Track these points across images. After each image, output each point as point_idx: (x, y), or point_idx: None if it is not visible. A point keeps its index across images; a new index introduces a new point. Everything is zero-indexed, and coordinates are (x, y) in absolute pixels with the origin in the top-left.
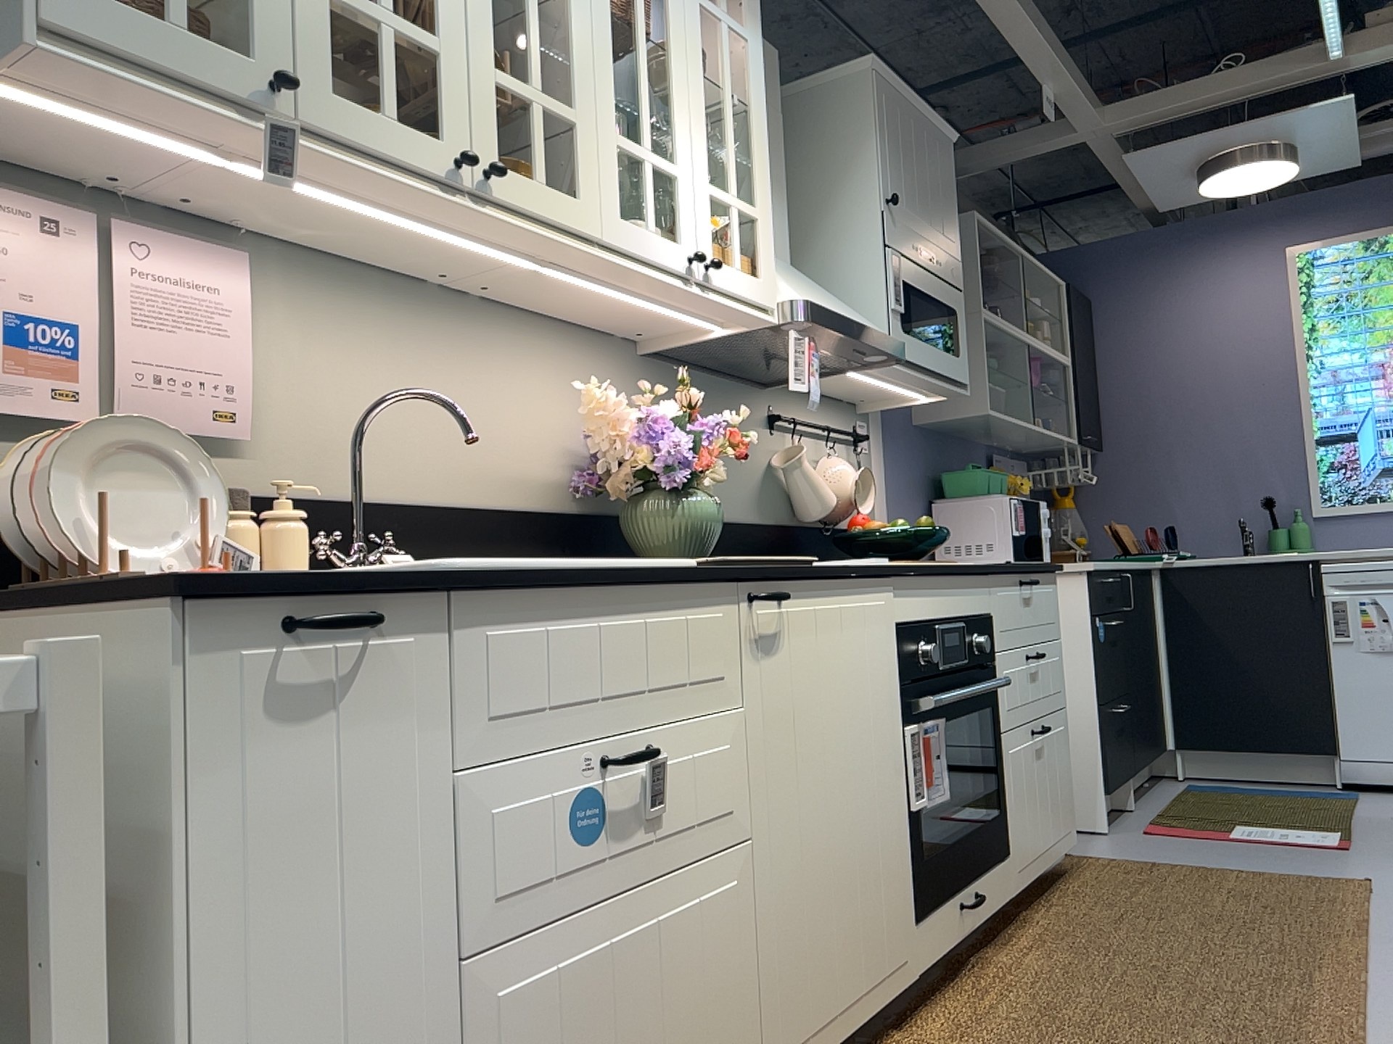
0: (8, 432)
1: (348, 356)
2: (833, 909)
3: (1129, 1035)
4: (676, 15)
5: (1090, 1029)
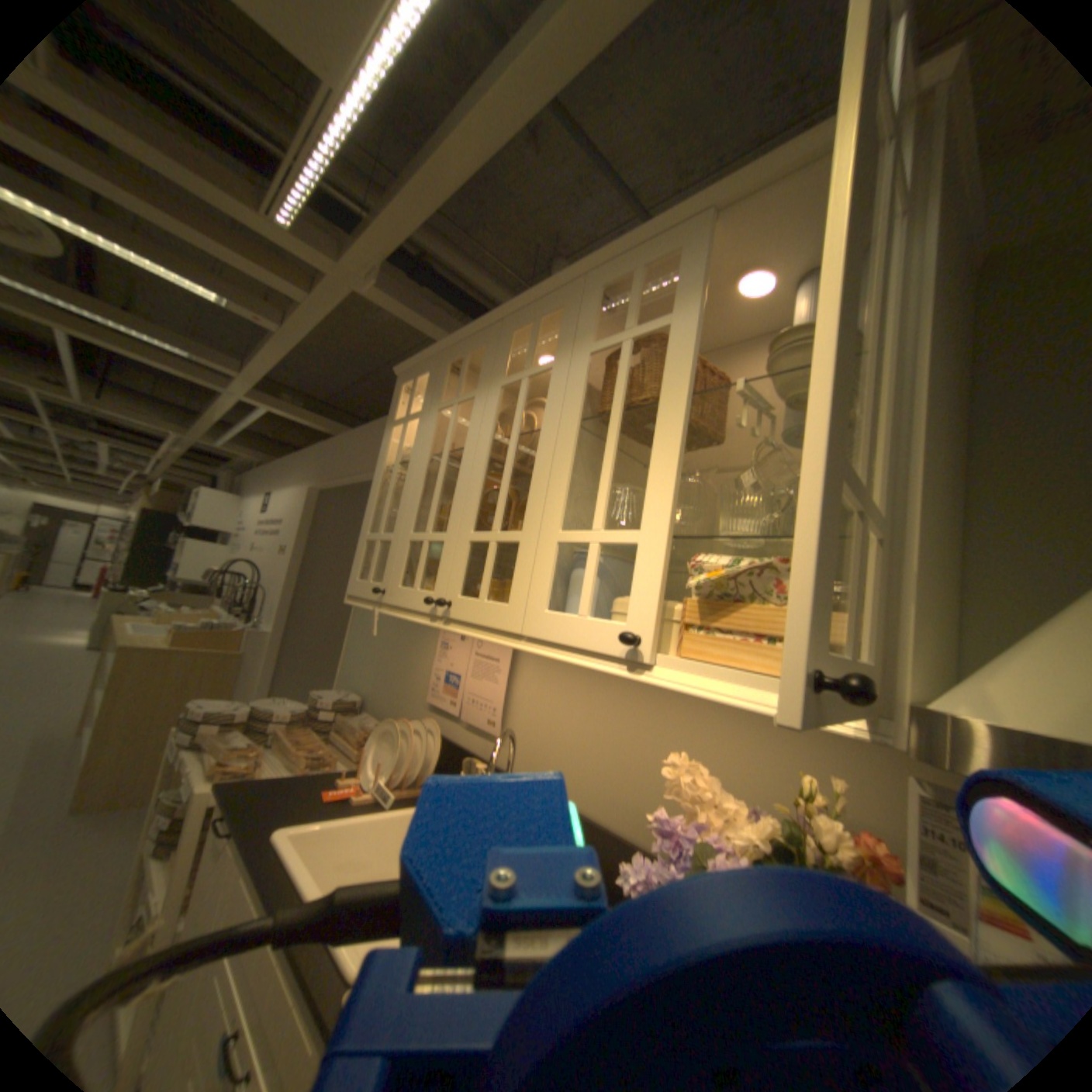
0: (446, 715)
1: (560, 698)
2: None
3: None
4: (679, 351)
5: None
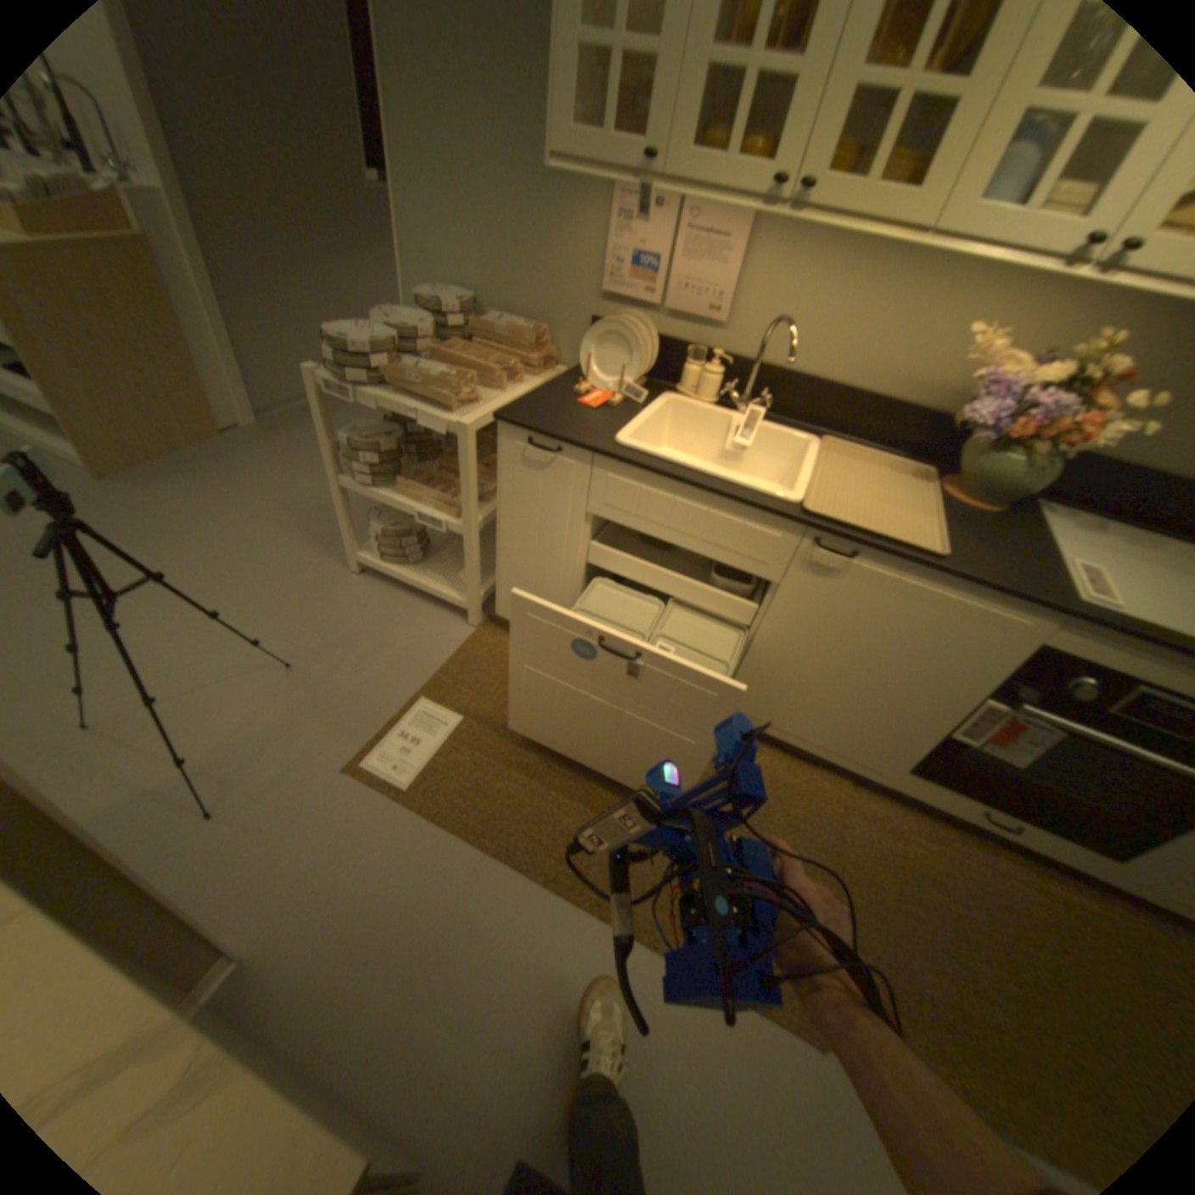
0: (631, 306)
1: (809, 278)
2: (814, 705)
3: (917, 930)
4: None
5: (916, 905)
